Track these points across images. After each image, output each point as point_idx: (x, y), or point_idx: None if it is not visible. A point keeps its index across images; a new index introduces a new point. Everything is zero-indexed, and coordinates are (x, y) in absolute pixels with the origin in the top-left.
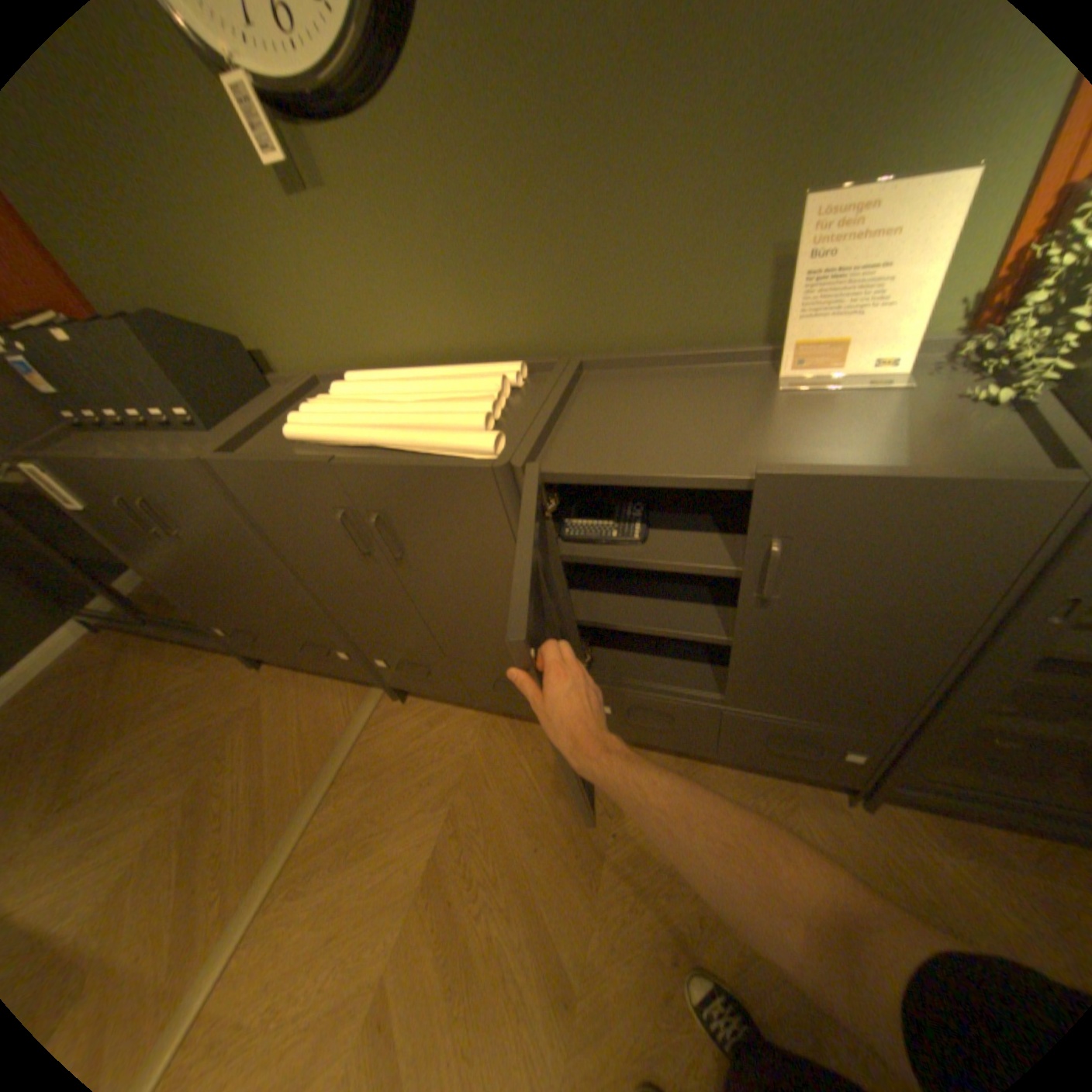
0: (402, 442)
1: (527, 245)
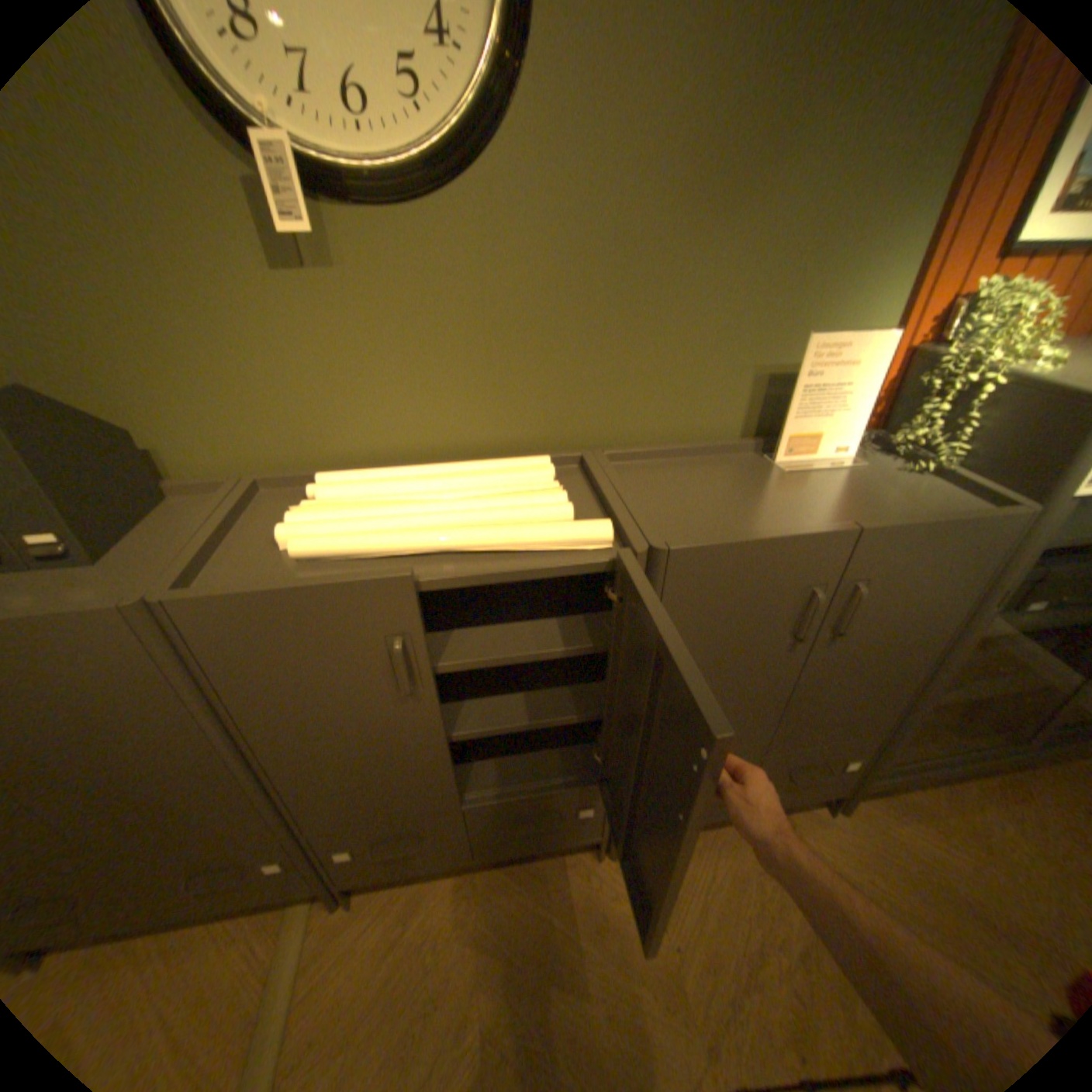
0: (493, 539)
1: (561, 348)
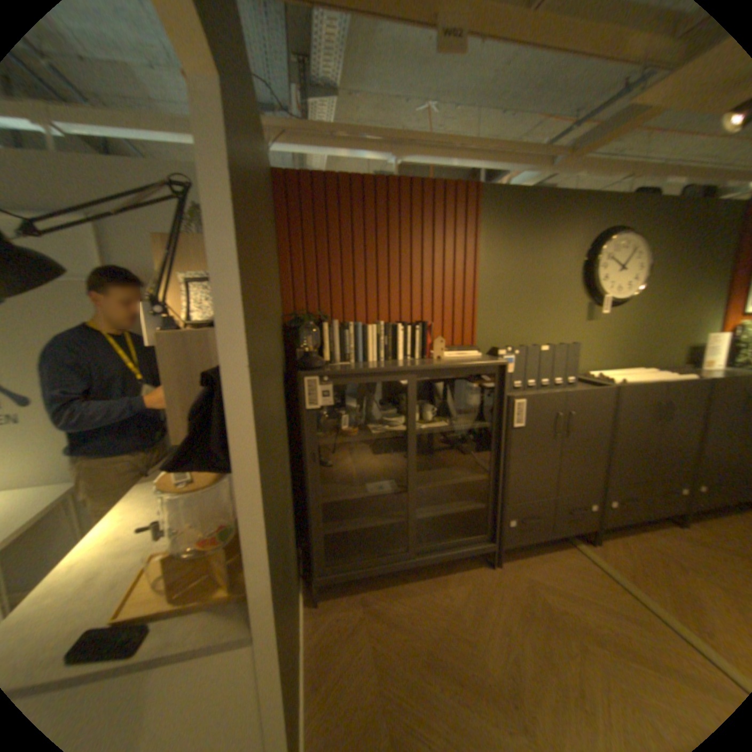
0: (672, 379)
1: (642, 340)
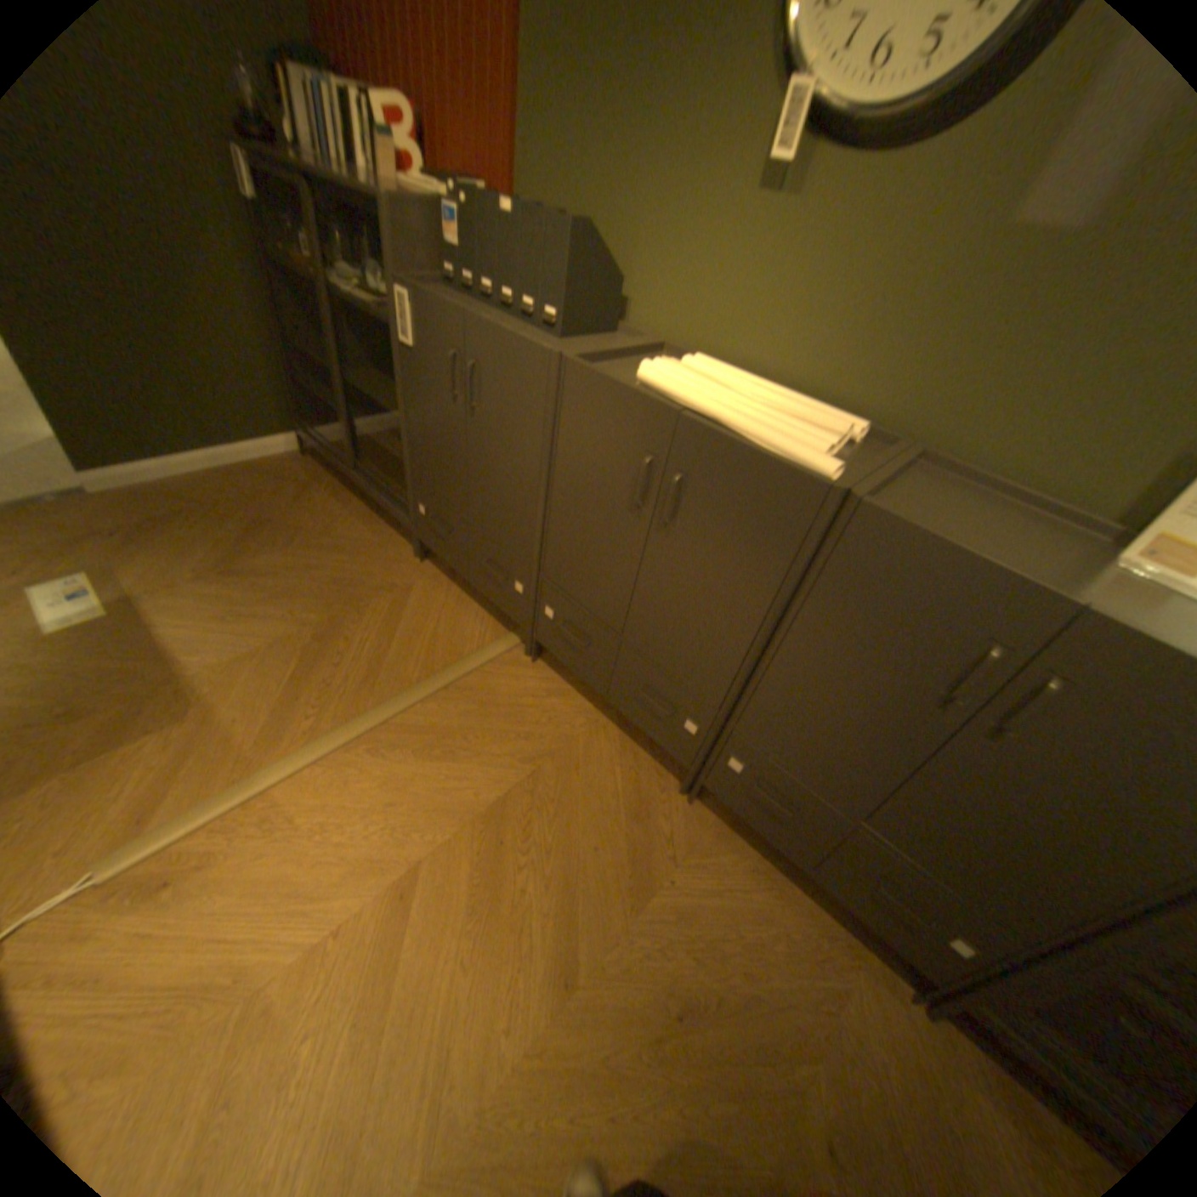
0: (748, 428)
1: (947, 327)
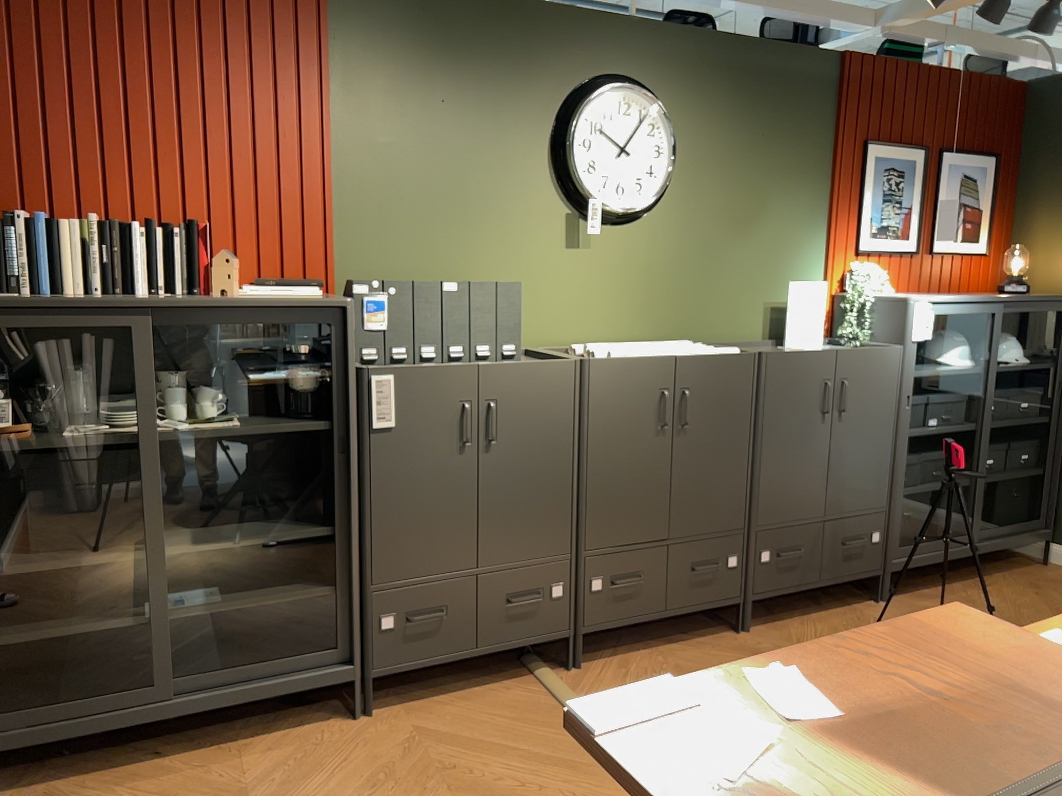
0: (694, 352)
1: (679, 289)
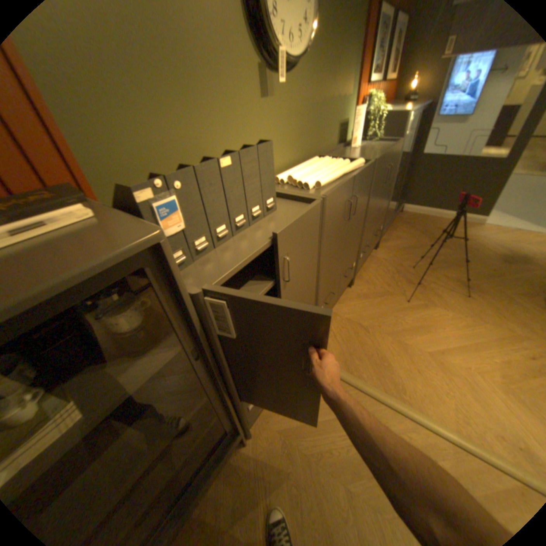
0: (350, 168)
1: (312, 121)
